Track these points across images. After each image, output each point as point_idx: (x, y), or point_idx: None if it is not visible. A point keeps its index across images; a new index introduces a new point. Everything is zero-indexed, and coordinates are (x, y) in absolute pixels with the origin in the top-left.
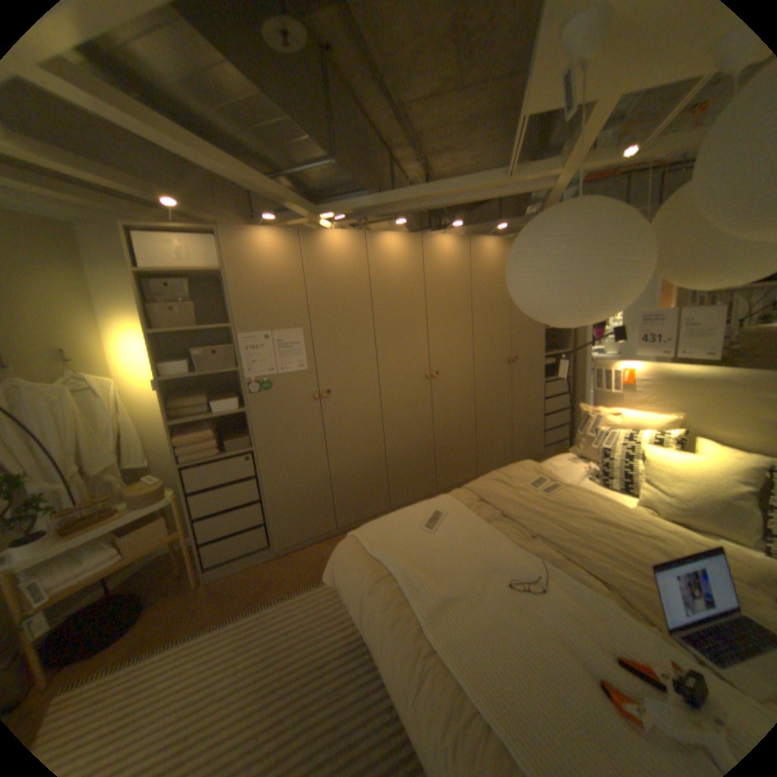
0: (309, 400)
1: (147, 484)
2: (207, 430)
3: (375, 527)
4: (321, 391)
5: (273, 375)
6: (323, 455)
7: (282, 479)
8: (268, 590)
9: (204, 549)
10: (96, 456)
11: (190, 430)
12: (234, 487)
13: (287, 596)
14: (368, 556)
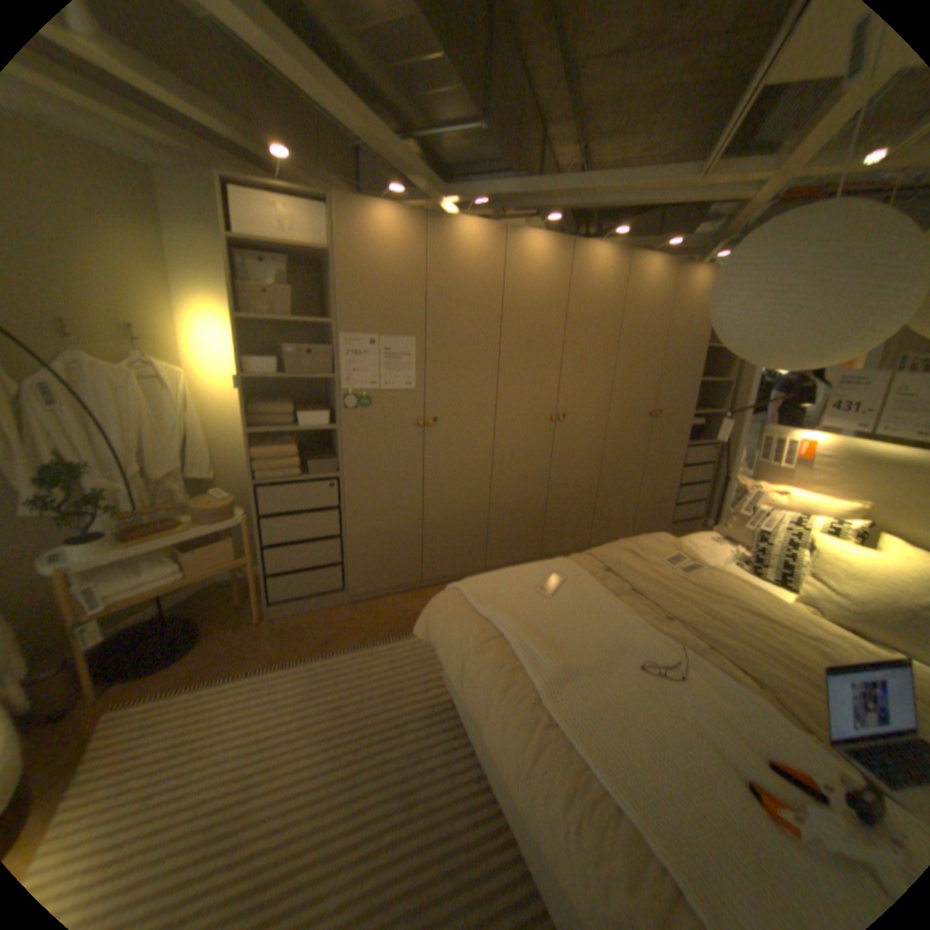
0: (411, 426)
1: (216, 497)
2: (290, 444)
3: (482, 581)
4: (427, 418)
5: (374, 390)
6: (418, 494)
7: (369, 515)
8: (341, 635)
9: (271, 581)
10: (160, 456)
11: (270, 441)
12: (313, 515)
13: (363, 645)
14: (474, 612)
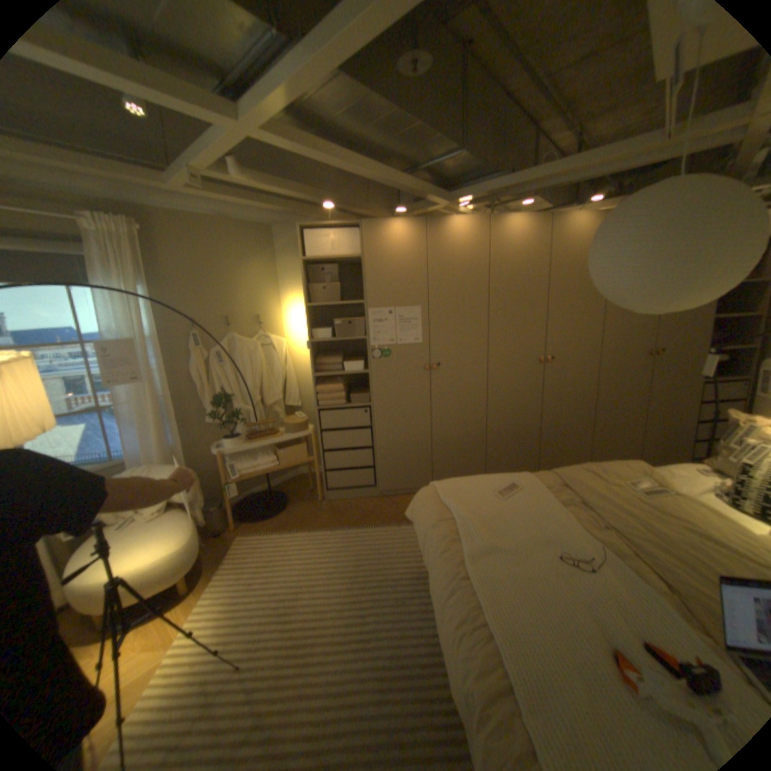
0: (420, 370)
1: (298, 417)
2: (340, 384)
3: (452, 482)
4: (431, 363)
5: (392, 345)
6: (427, 420)
7: (391, 433)
8: (370, 517)
9: (330, 475)
10: (271, 392)
11: (328, 382)
12: (354, 431)
13: (382, 525)
14: (440, 502)
